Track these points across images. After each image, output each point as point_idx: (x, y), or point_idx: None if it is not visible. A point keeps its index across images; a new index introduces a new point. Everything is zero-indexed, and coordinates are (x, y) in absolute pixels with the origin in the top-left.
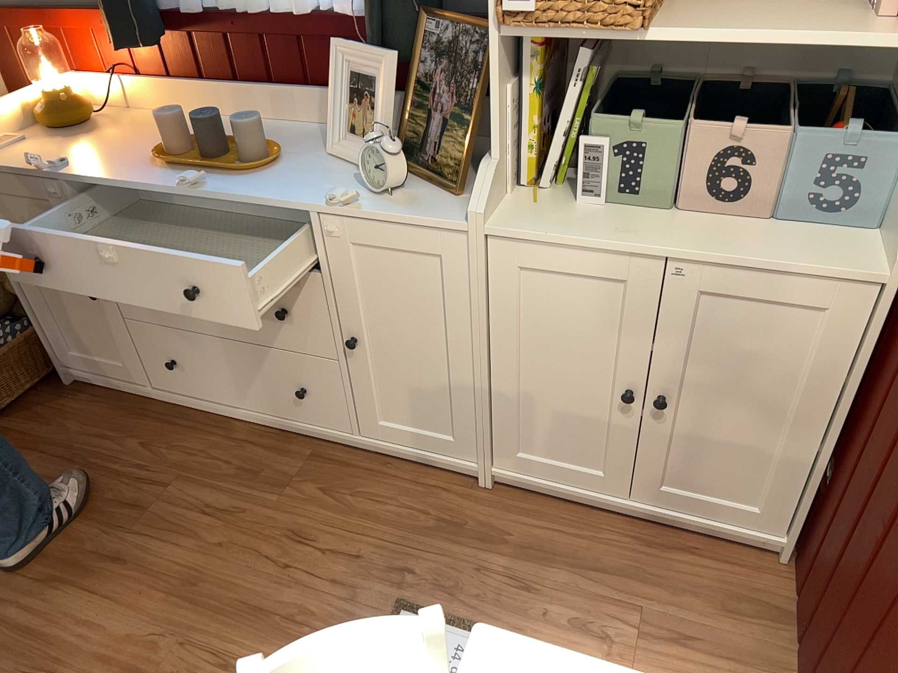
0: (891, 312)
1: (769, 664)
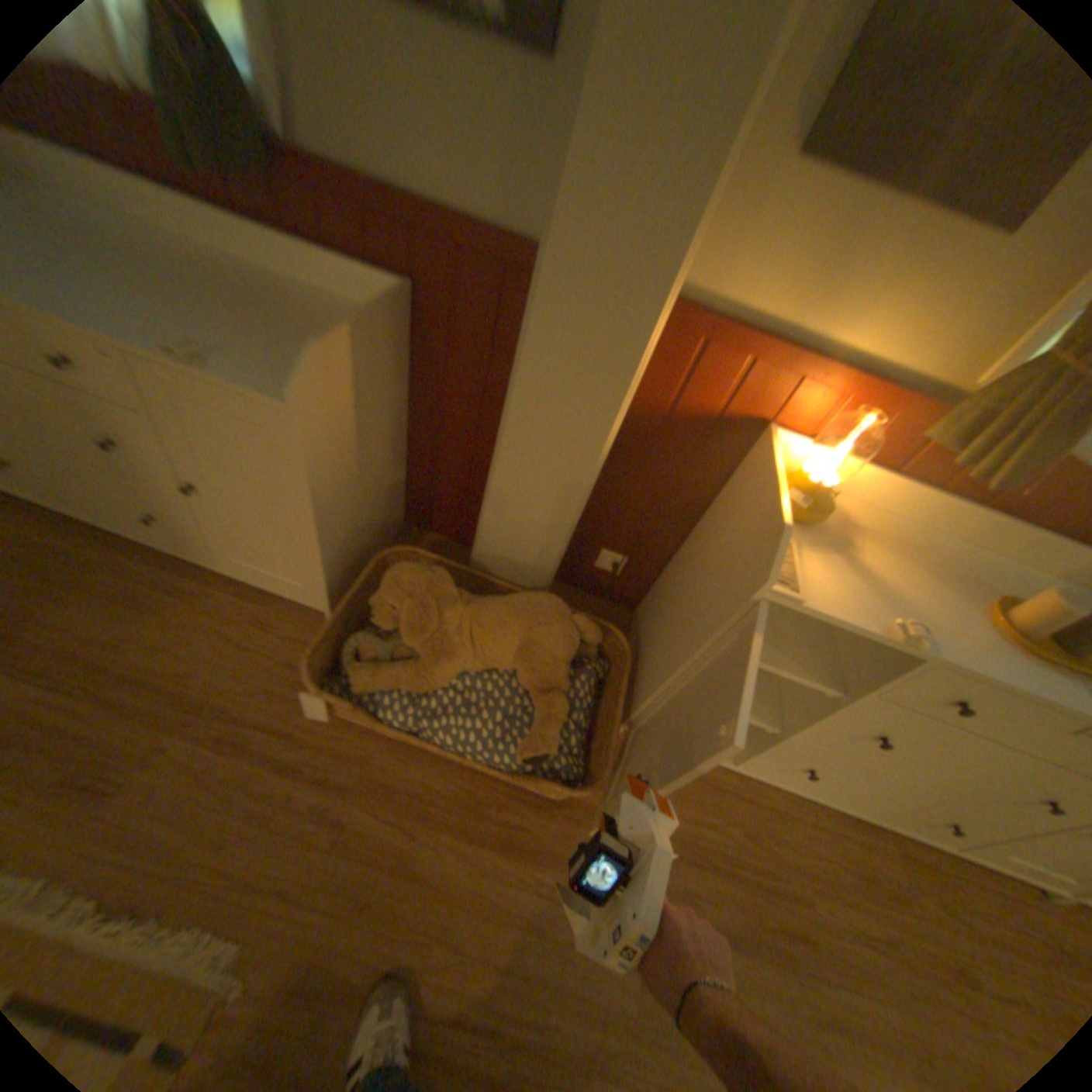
0: None
1: None
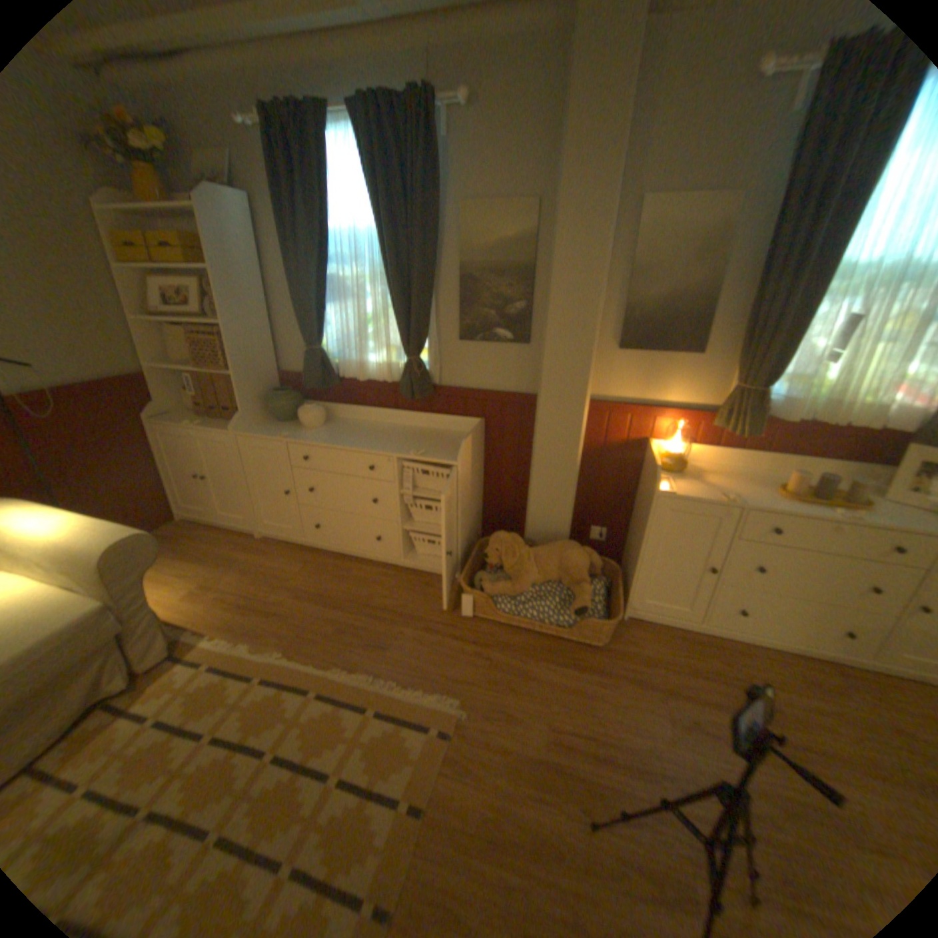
0: None
1: None
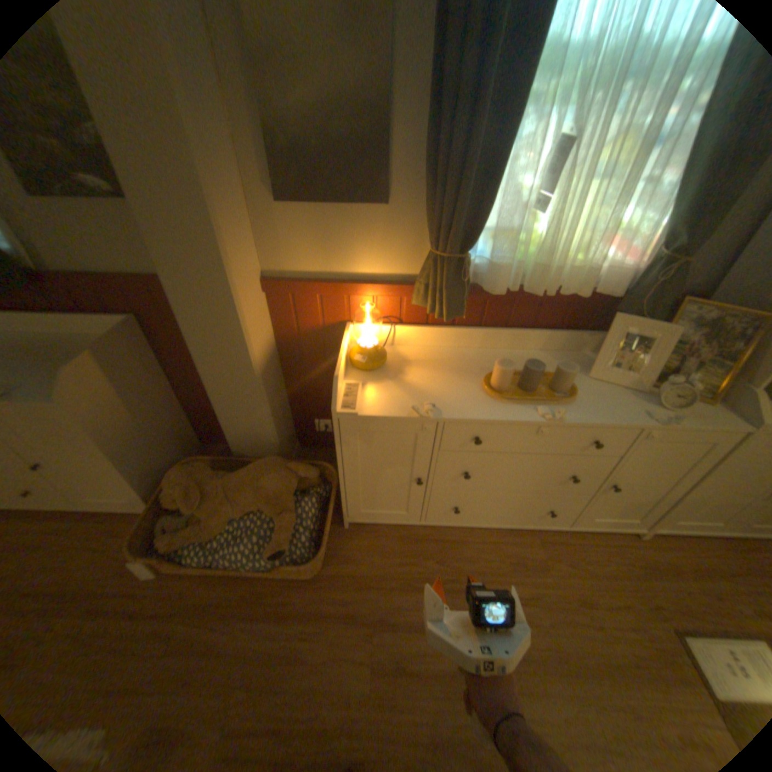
0: None
1: None
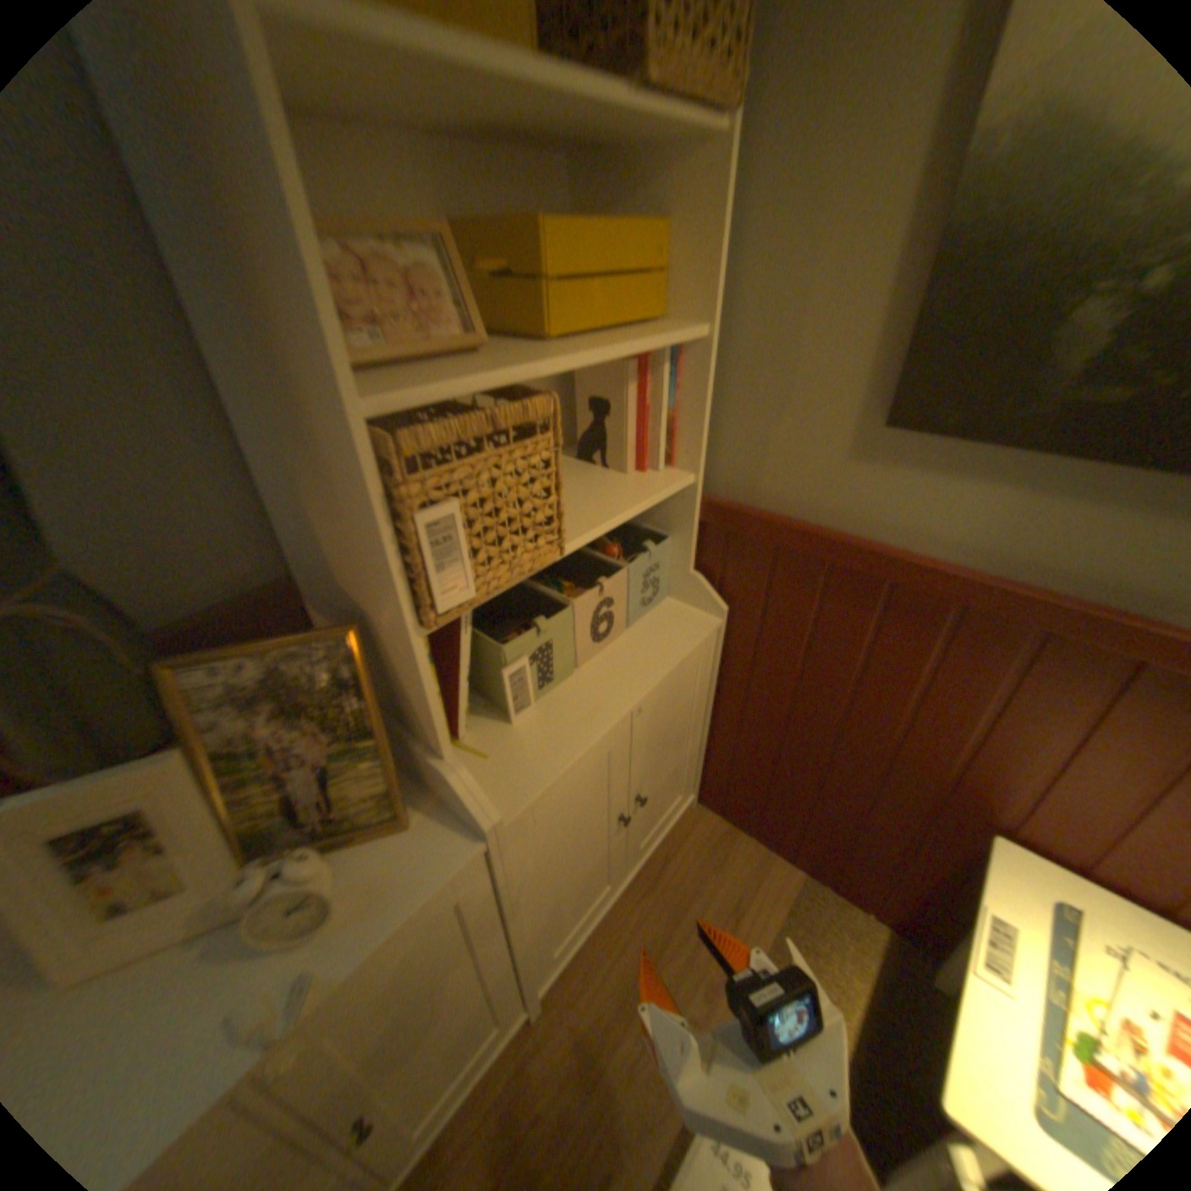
0: (728, 636)
1: (769, 867)
